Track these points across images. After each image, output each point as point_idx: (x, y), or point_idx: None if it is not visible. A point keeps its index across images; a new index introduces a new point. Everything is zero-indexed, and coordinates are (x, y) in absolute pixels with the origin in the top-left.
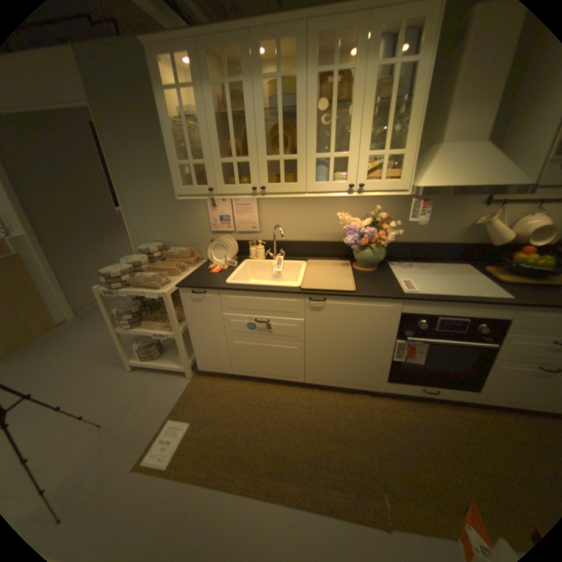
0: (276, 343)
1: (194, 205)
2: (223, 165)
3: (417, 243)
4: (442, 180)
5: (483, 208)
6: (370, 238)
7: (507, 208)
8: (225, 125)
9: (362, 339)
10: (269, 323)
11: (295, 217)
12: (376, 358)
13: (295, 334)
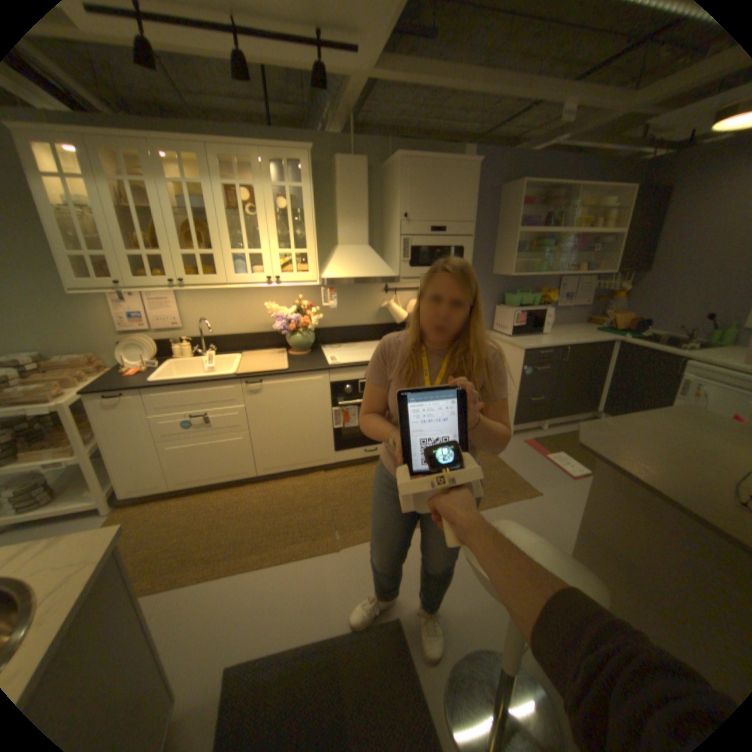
0: (218, 438)
1: (87, 302)
2: (128, 257)
3: (342, 327)
4: (339, 274)
5: (383, 296)
6: (296, 324)
7: (399, 295)
8: (125, 216)
9: (303, 414)
10: (206, 417)
11: (222, 310)
12: (319, 430)
13: (237, 423)
